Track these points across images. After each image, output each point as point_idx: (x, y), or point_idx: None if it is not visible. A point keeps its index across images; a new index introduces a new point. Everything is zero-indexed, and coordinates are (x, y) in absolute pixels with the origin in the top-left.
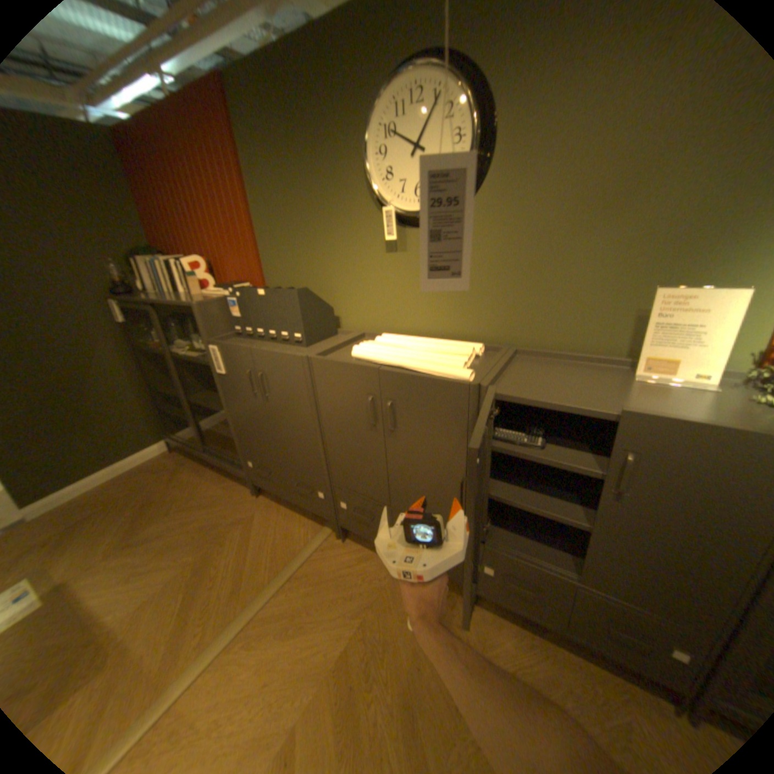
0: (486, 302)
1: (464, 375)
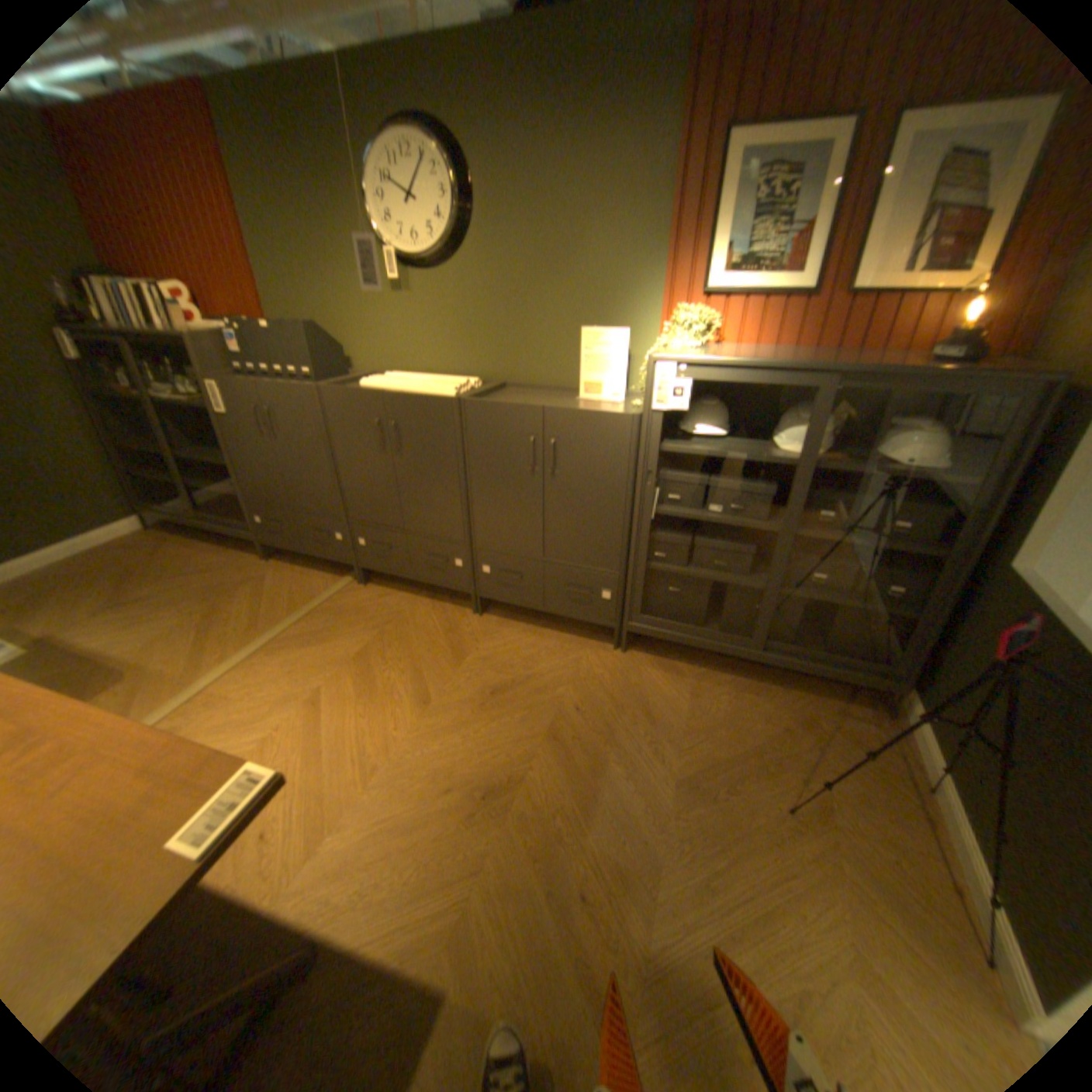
0: (481, 342)
1: (452, 395)
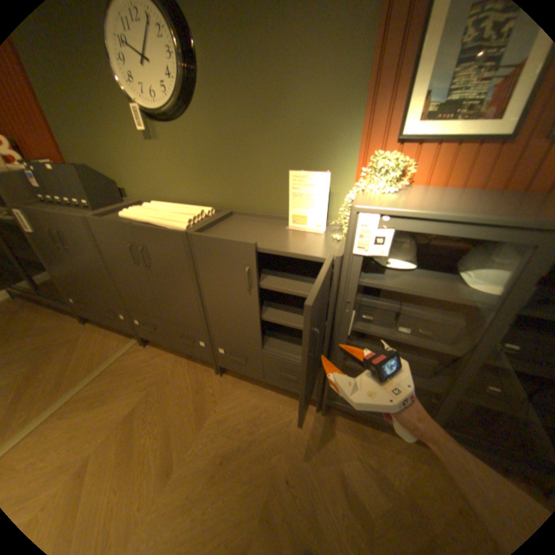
0: (212, 178)
1: (183, 227)
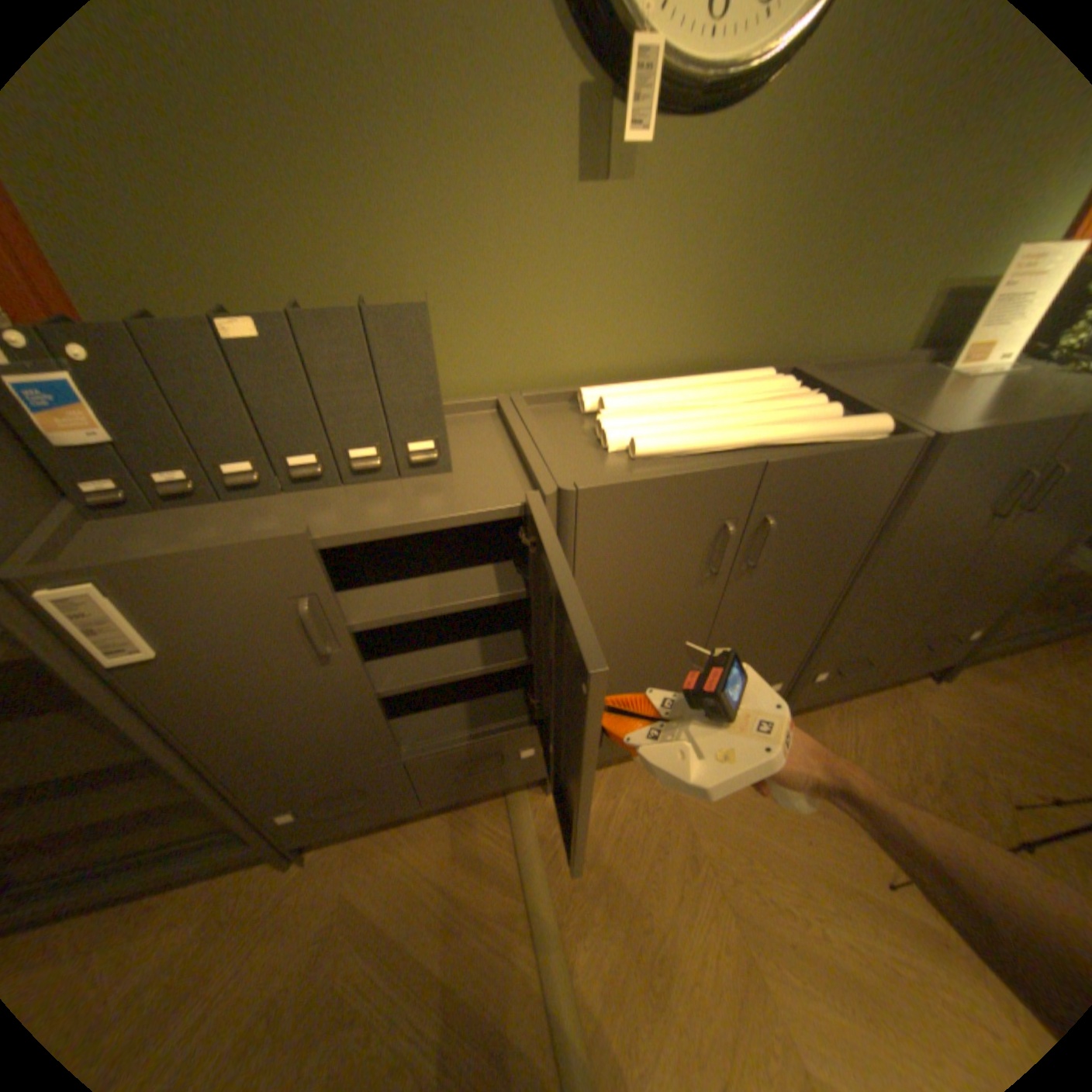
0: (770, 289)
1: (886, 425)
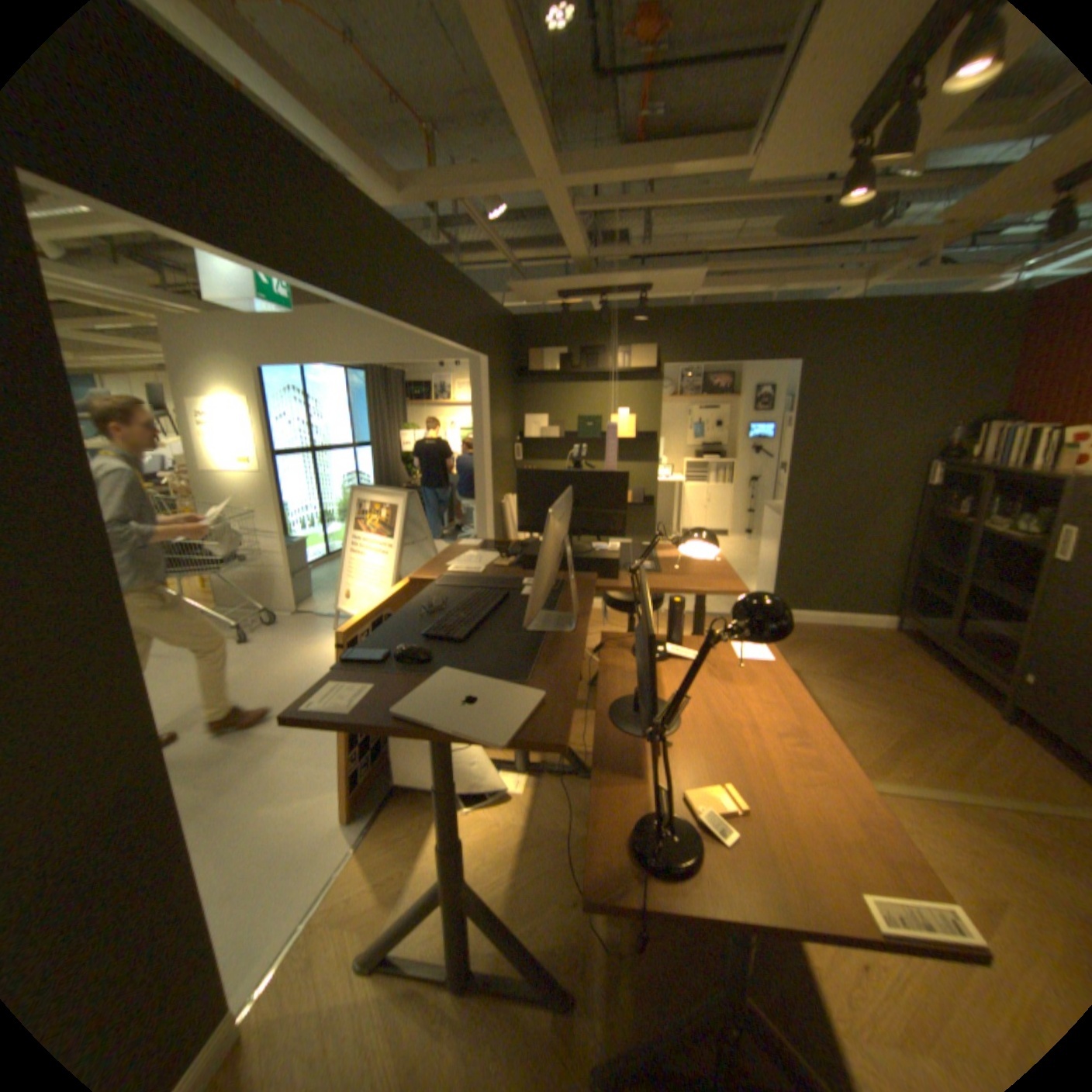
0: None
1: None
